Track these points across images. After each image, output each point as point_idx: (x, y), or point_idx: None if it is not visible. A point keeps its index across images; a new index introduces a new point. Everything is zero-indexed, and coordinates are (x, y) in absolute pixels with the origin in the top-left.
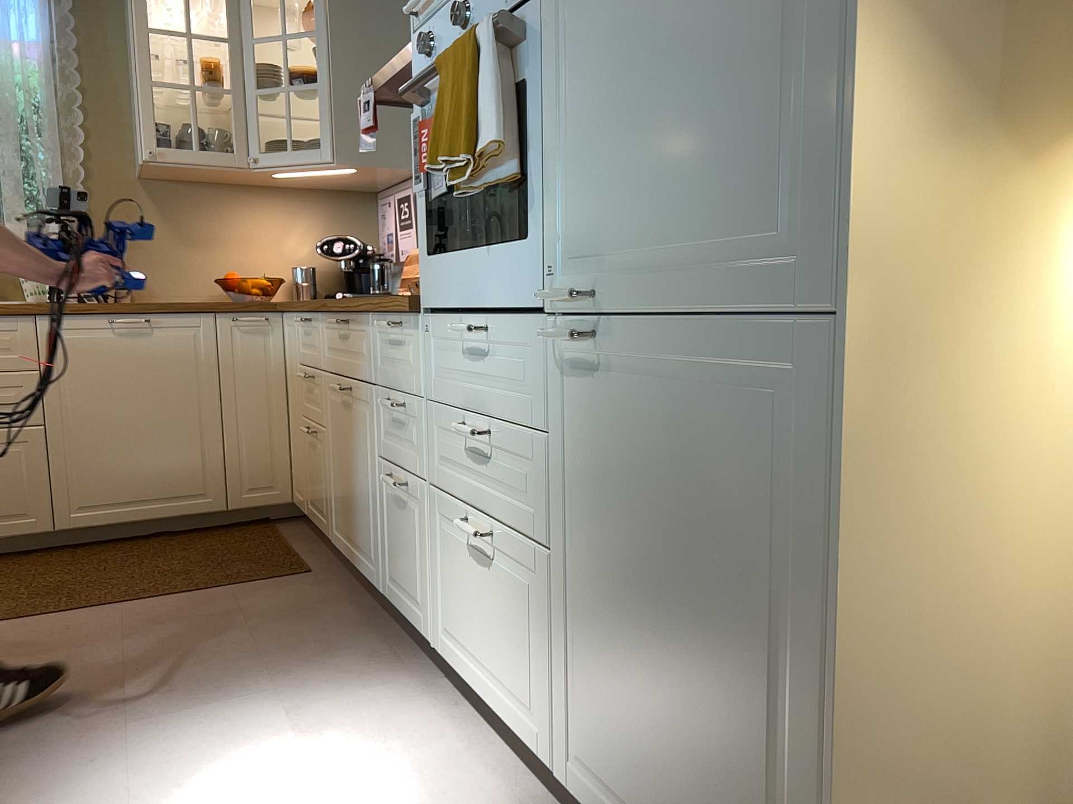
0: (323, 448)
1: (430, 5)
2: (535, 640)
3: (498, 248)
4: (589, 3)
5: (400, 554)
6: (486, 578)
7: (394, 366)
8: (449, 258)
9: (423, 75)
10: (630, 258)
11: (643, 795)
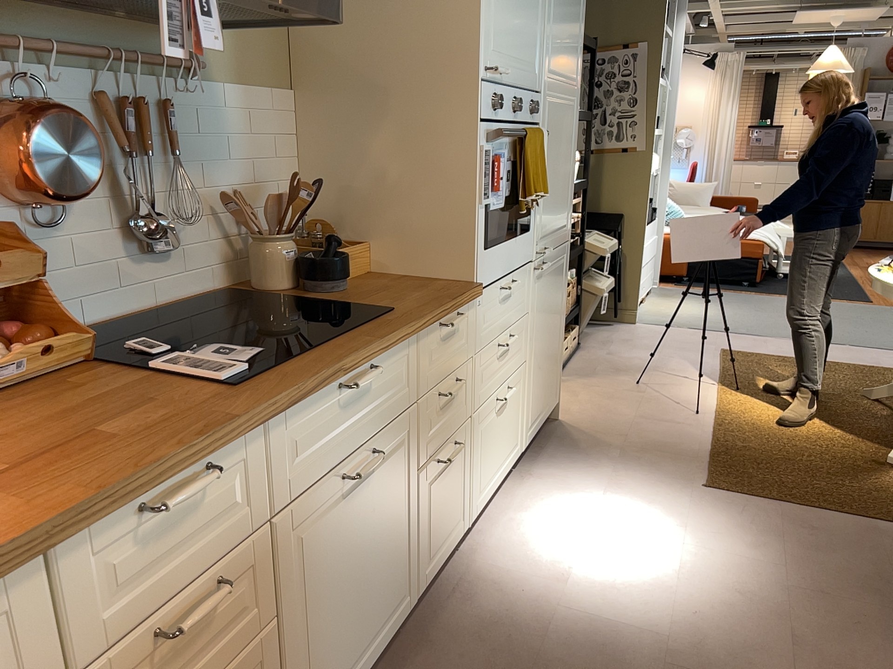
0: (258, 668)
1: (494, 77)
2: (518, 407)
3: (517, 238)
4: (547, 145)
5: (443, 511)
6: (502, 415)
7: (445, 357)
8: (498, 248)
9: (518, 137)
10: (548, 234)
11: (540, 402)
